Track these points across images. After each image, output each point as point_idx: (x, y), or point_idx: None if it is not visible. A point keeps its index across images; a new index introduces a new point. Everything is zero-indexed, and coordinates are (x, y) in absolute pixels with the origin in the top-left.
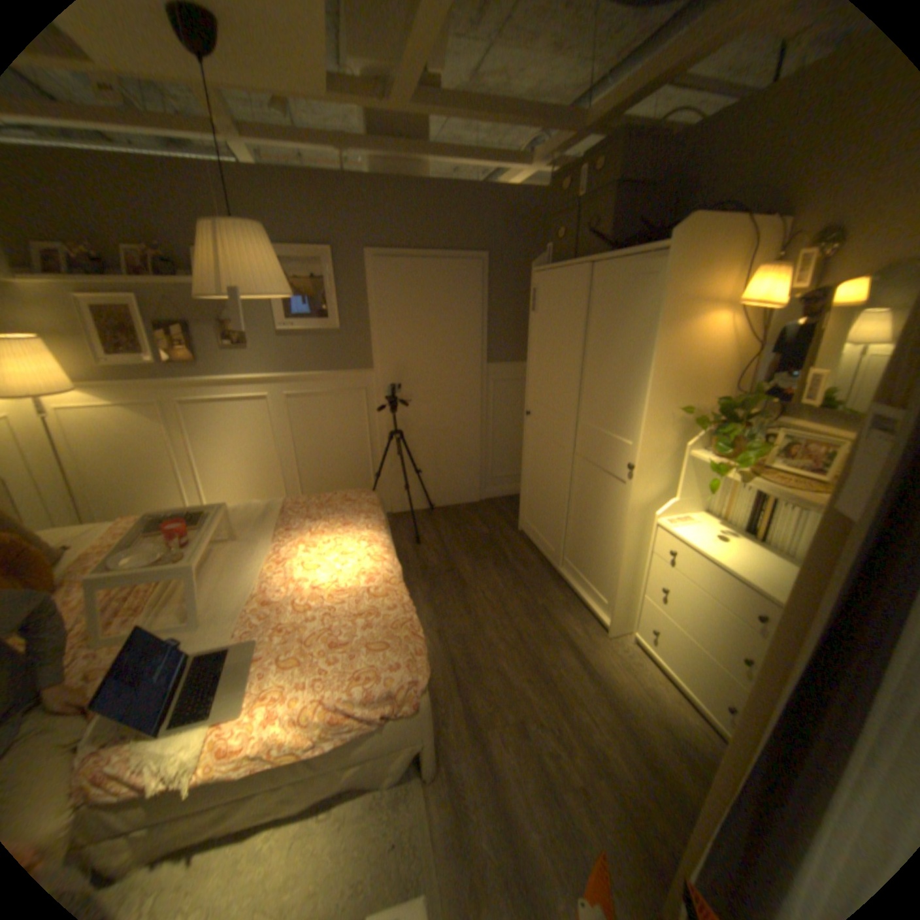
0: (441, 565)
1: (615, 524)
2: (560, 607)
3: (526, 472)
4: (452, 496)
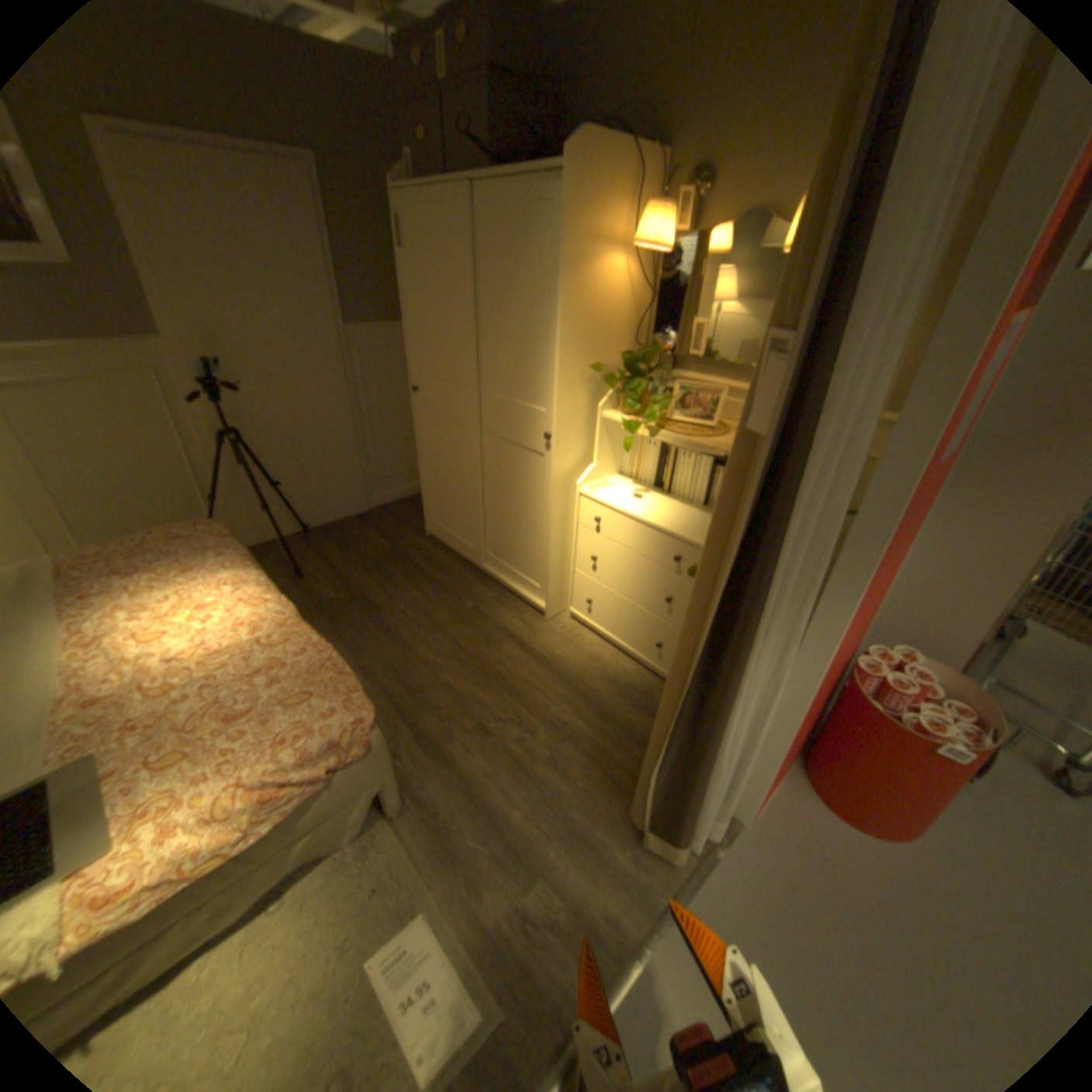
0: (341, 595)
1: (539, 503)
2: (493, 604)
3: (426, 464)
4: (333, 510)
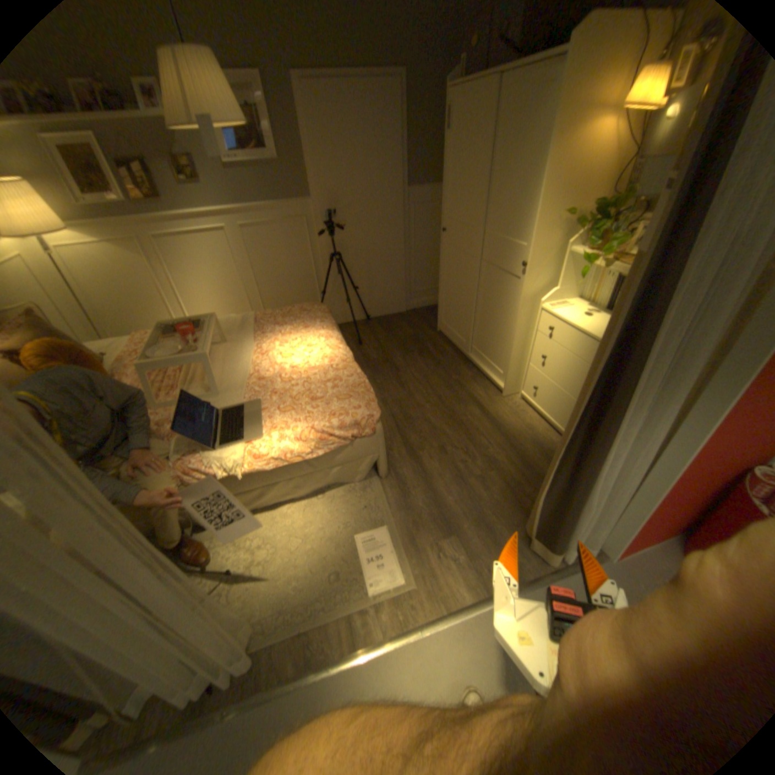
0: (383, 357)
1: (516, 312)
2: (473, 379)
3: (447, 281)
4: (388, 308)
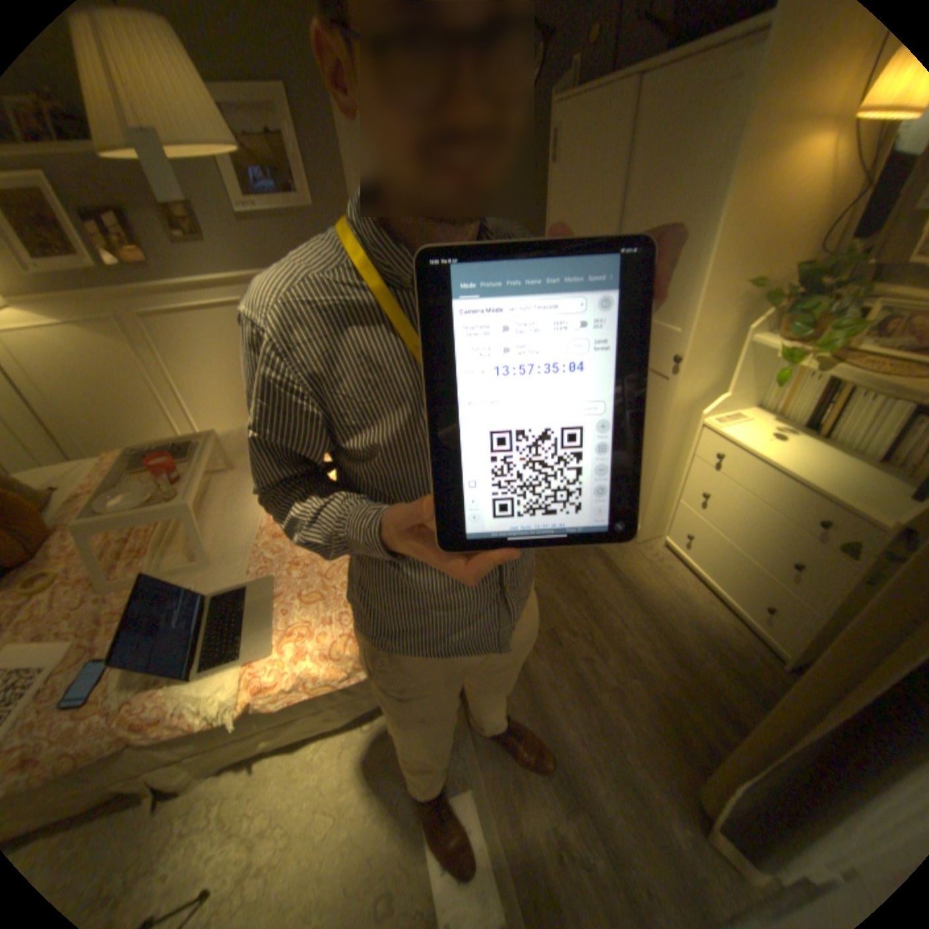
0: None
1: (651, 426)
2: None
3: None
4: None
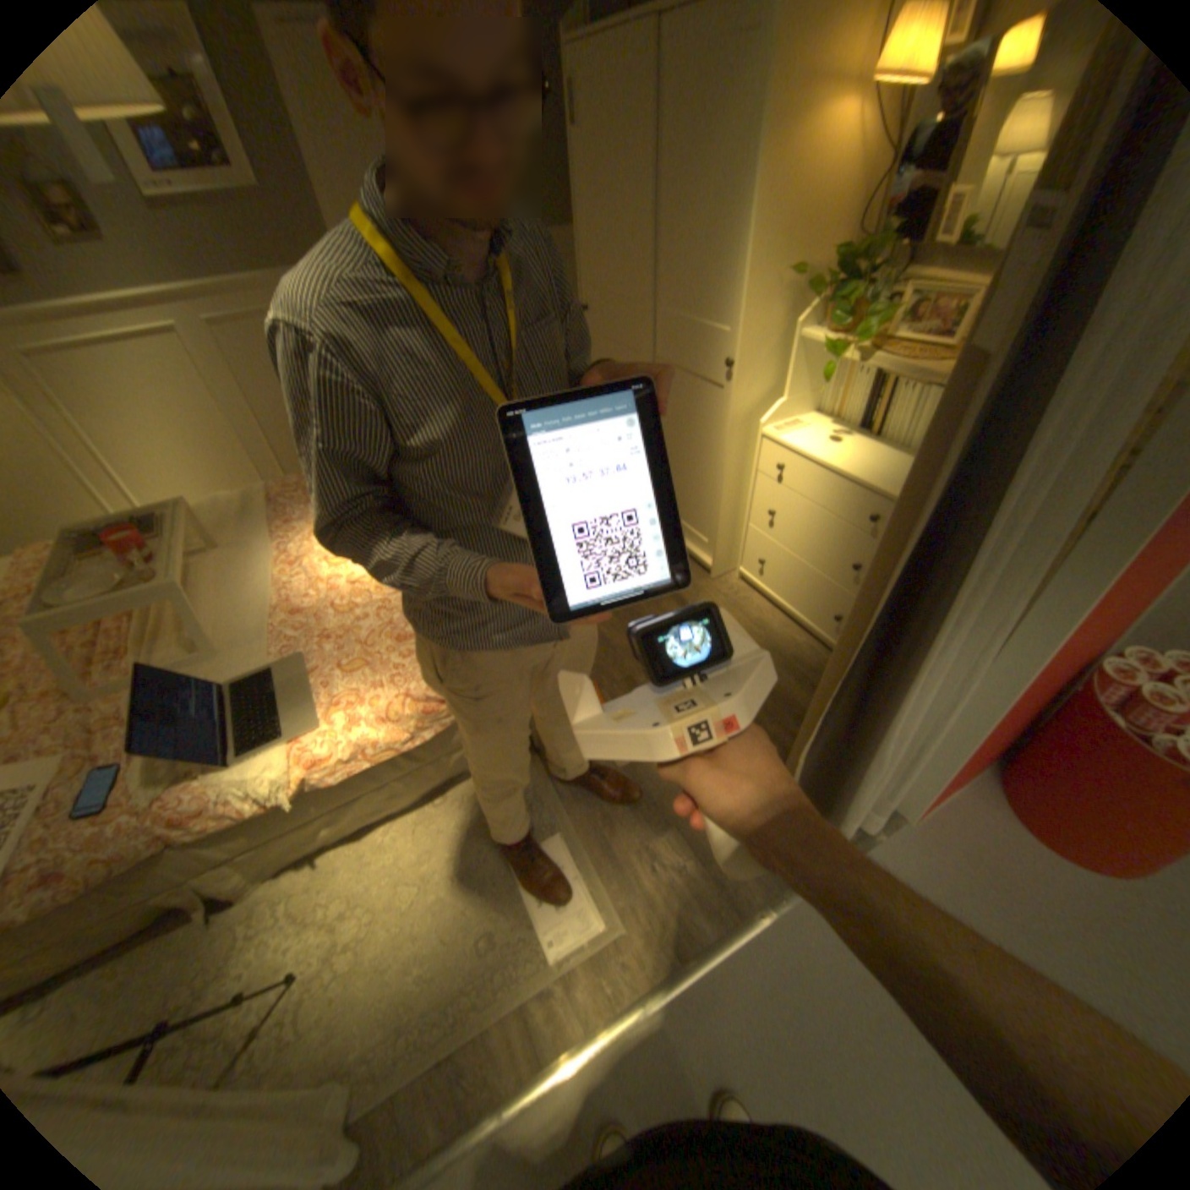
0: None
1: (712, 445)
2: None
3: None
4: None
